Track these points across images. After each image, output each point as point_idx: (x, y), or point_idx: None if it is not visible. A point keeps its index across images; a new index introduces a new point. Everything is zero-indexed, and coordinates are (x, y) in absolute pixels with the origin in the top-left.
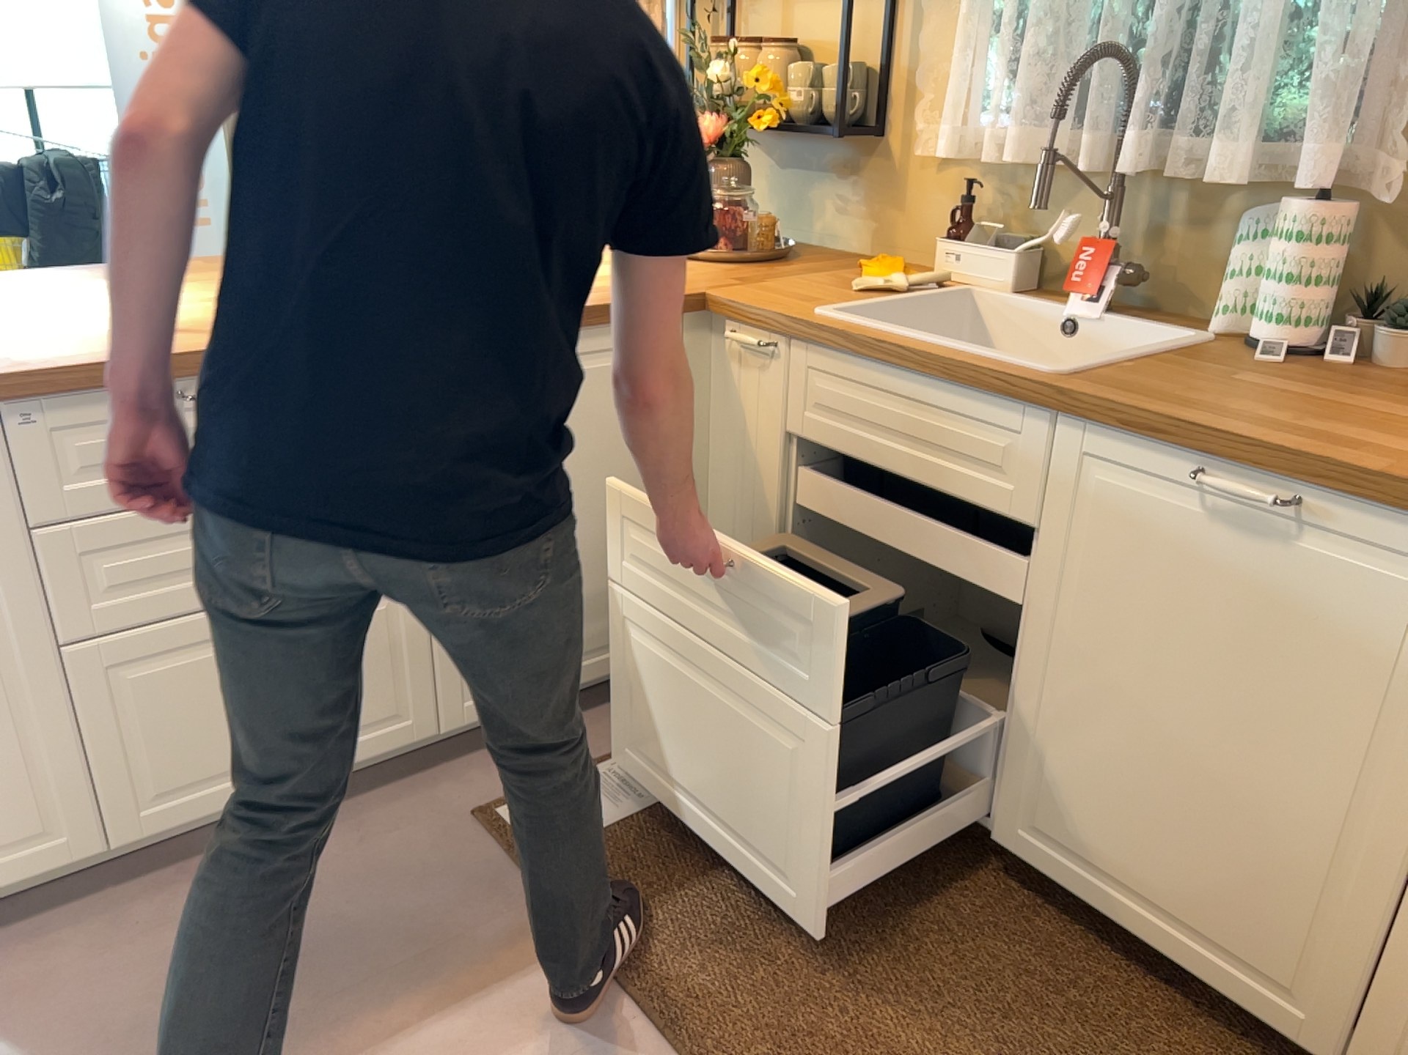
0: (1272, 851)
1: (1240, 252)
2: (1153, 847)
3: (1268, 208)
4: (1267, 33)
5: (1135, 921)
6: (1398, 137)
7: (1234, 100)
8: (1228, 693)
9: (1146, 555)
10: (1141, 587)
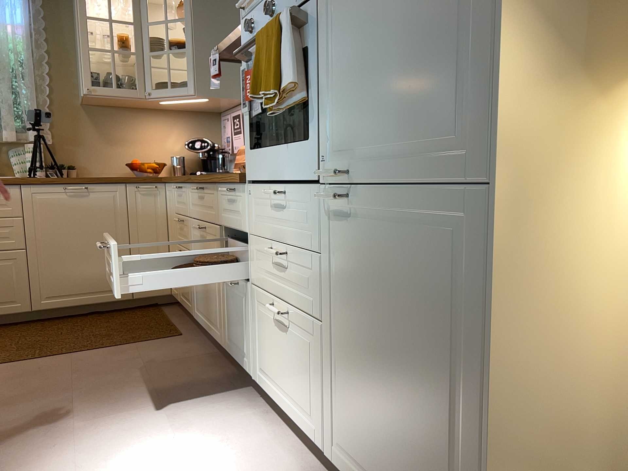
0: (105, 261)
1: (15, 158)
2: (80, 279)
3: (17, 148)
4: (11, 106)
5: (81, 301)
6: (46, 130)
7: (7, 121)
8: (85, 233)
9: (56, 211)
10: (57, 219)
